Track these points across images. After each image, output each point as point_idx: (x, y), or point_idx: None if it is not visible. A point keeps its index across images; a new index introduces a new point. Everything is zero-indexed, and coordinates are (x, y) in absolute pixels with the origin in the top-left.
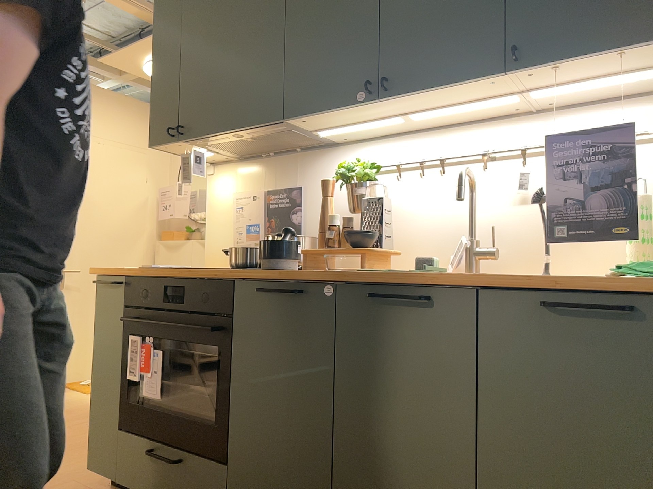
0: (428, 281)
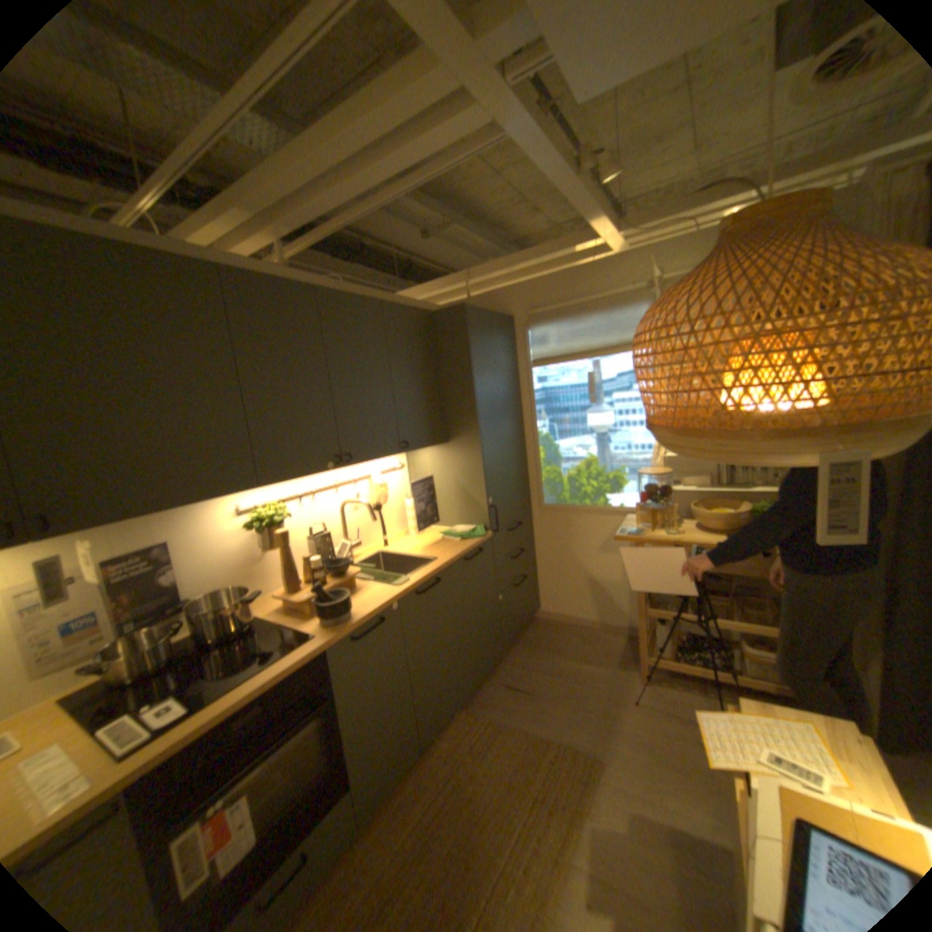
0: (436, 571)
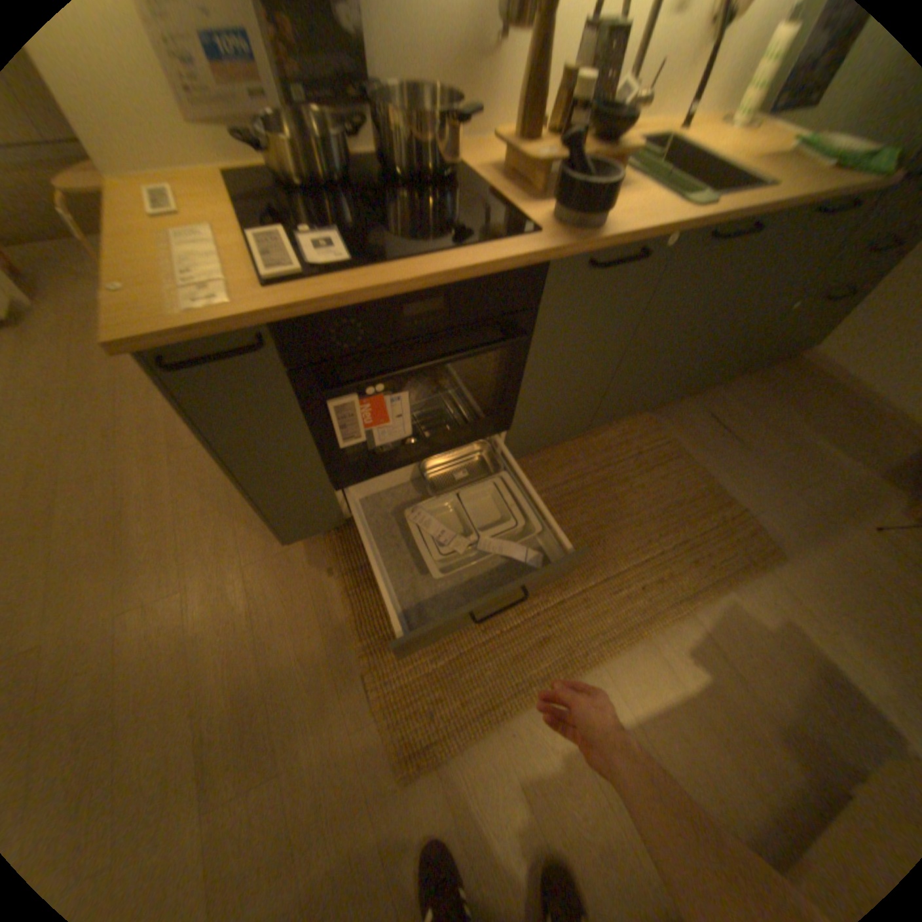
0: (768, 209)
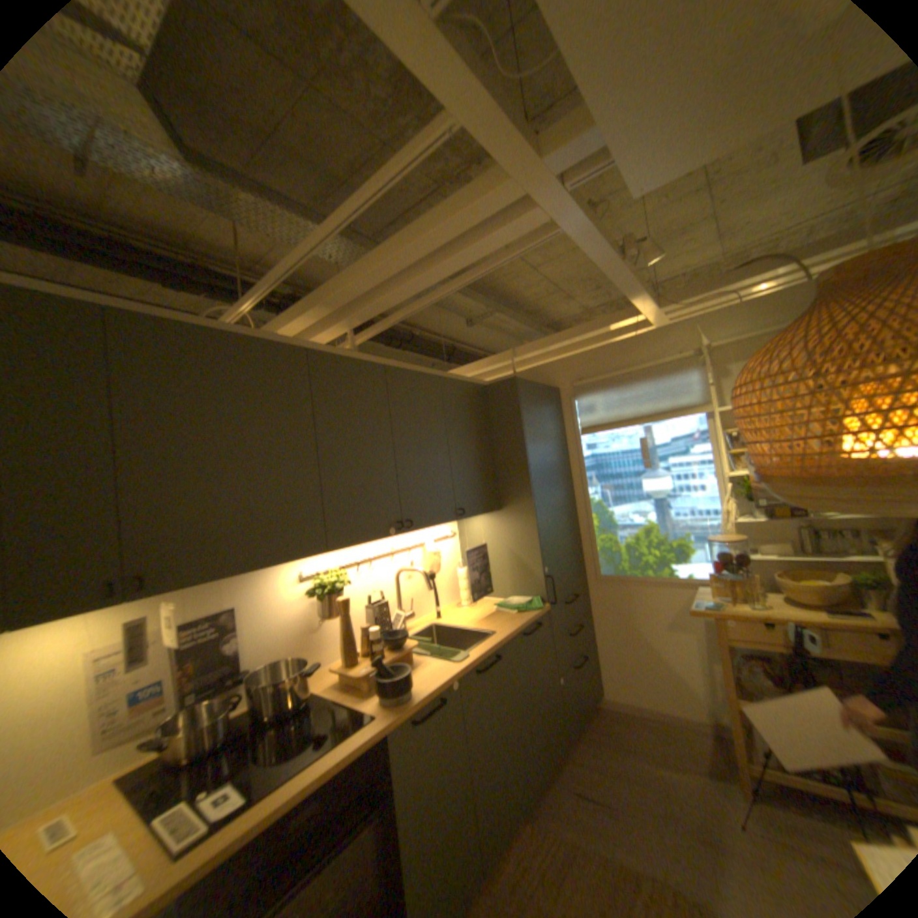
0: (496, 647)
